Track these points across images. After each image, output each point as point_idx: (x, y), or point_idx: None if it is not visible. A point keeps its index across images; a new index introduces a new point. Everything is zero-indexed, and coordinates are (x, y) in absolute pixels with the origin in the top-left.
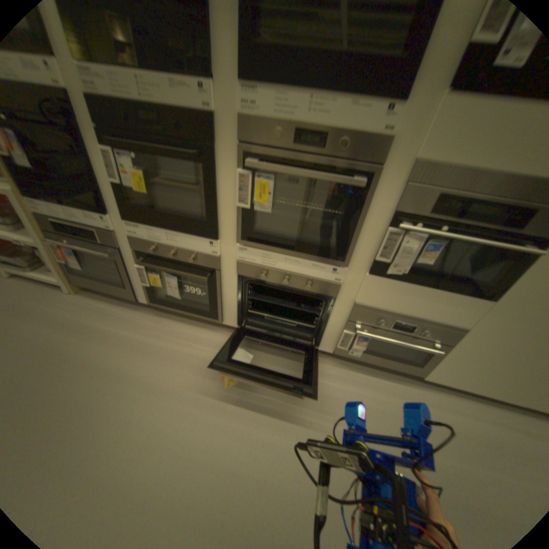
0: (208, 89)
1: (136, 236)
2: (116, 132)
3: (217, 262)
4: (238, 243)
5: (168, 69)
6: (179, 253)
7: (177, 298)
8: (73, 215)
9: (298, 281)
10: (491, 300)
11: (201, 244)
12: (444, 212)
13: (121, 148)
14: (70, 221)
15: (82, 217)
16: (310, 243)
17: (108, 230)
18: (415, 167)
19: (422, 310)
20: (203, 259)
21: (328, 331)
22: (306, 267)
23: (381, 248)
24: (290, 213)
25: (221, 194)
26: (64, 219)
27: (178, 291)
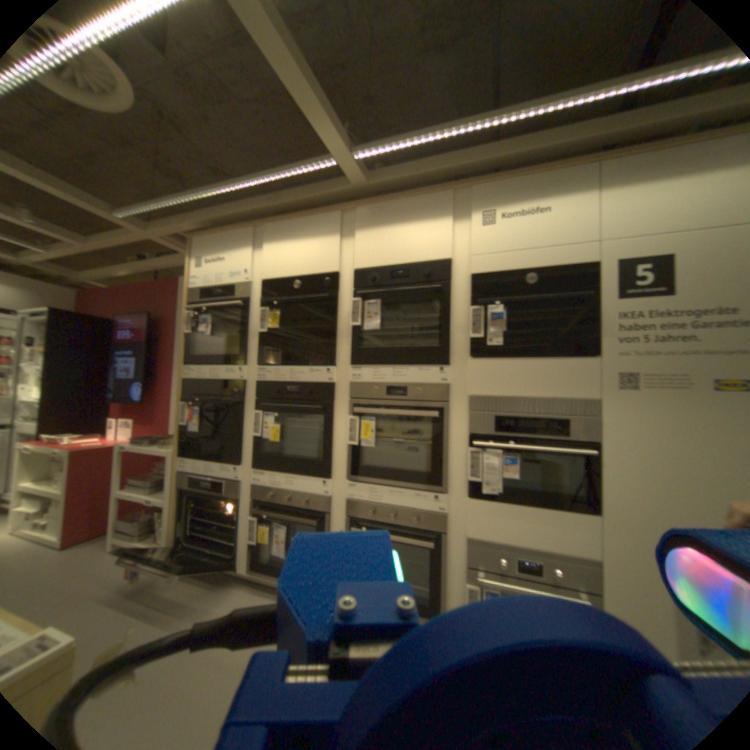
0: (331, 371)
1: (258, 484)
2: (268, 401)
3: (327, 502)
4: (346, 479)
5: (310, 364)
6: (292, 497)
7: (280, 557)
8: (211, 469)
9: (404, 515)
10: (593, 512)
11: (314, 484)
12: (503, 429)
13: (268, 412)
14: (205, 476)
15: (217, 470)
16: (409, 471)
17: (235, 480)
18: (468, 400)
19: (535, 536)
20: (314, 500)
21: (450, 593)
22: (409, 497)
23: (468, 467)
24: (390, 447)
25: (335, 436)
26: (200, 475)
27: (283, 546)
